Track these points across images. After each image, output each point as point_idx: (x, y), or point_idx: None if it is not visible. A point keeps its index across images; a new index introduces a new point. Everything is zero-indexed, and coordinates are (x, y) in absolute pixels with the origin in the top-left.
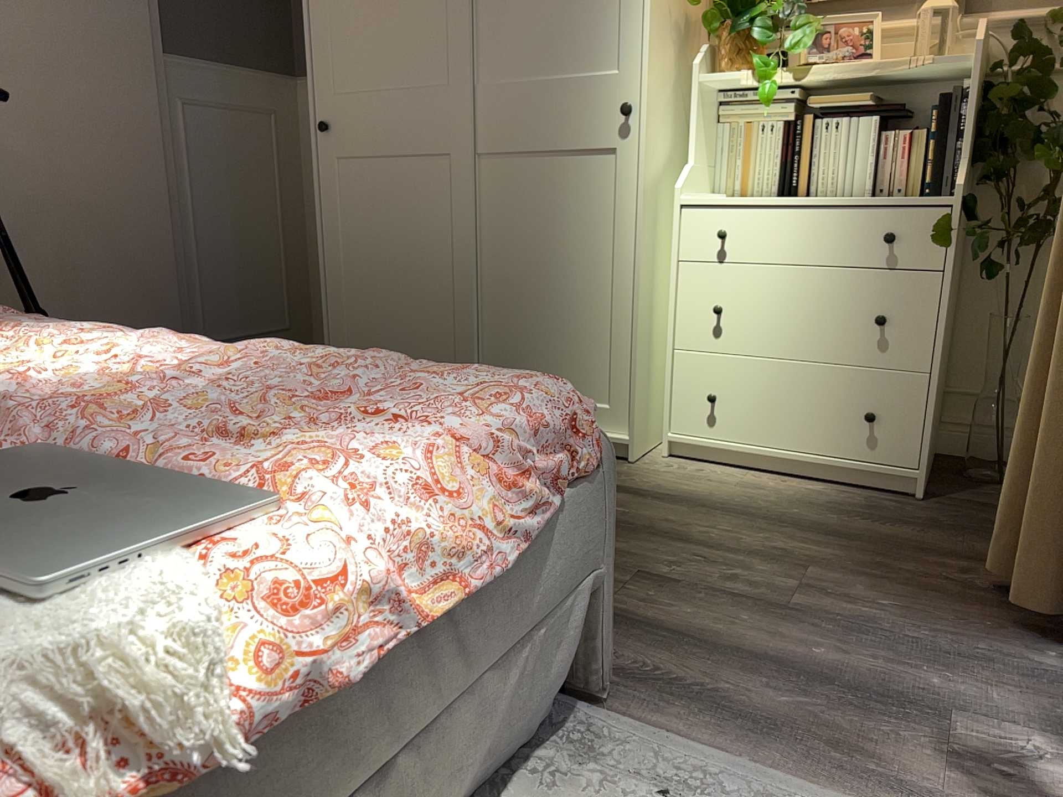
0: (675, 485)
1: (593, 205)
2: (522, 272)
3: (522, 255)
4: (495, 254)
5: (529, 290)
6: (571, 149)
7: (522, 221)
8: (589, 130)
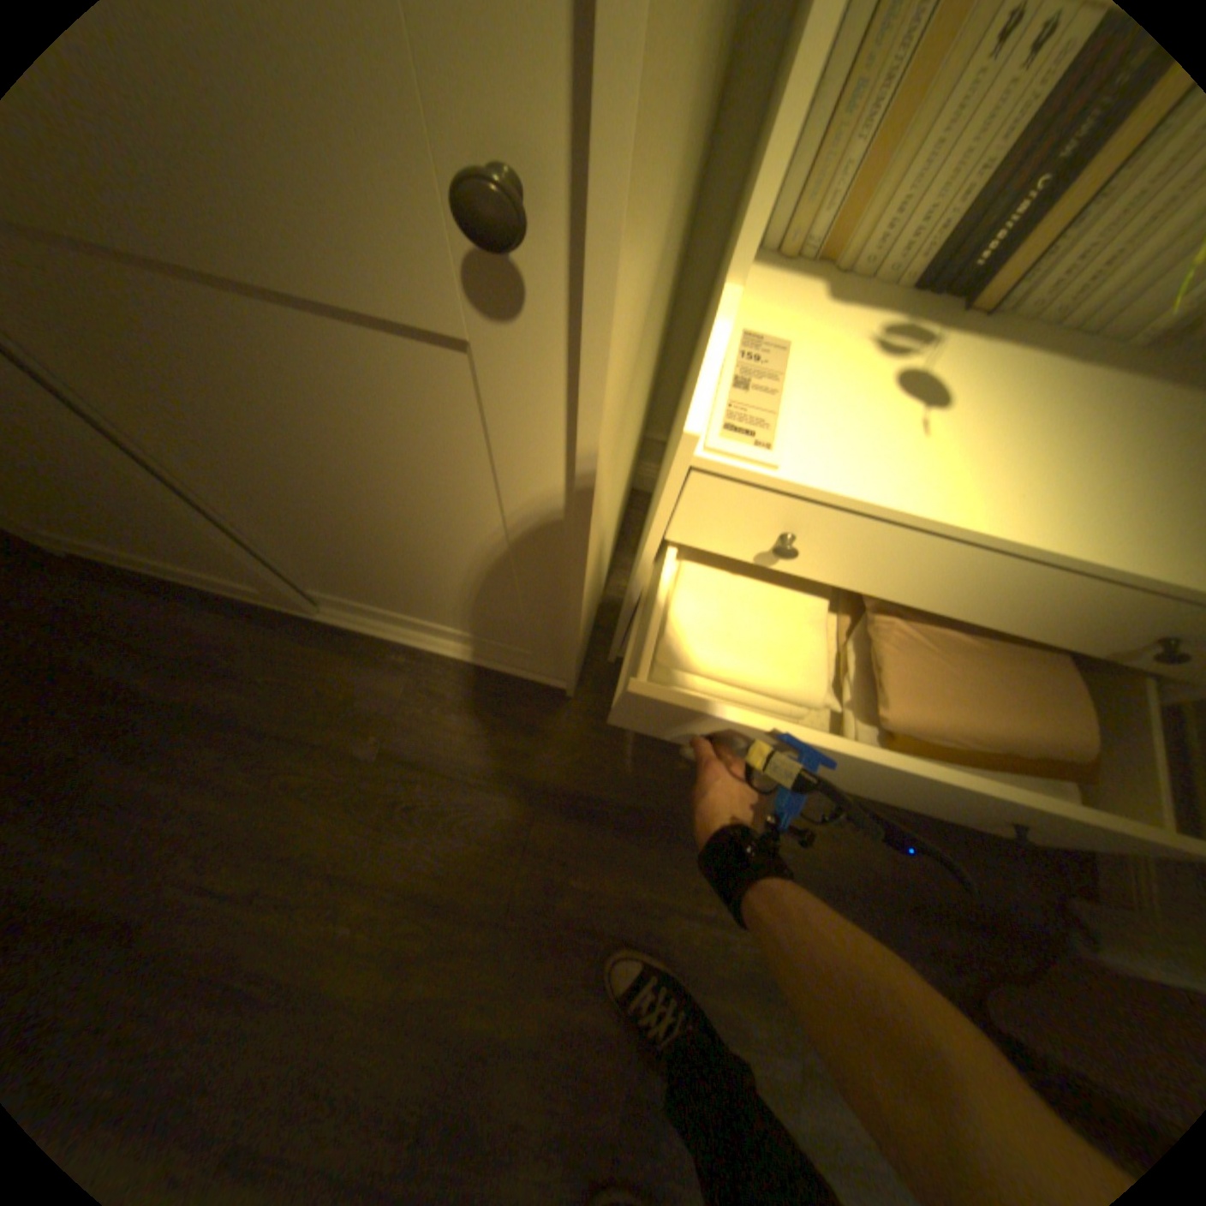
0: (630, 766)
1: (417, 452)
2: (283, 505)
3: (262, 483)
4: (181, 460)
5: (319, 530)
6: (253, 279)
7: (210, 425)
8: (302, 222)
